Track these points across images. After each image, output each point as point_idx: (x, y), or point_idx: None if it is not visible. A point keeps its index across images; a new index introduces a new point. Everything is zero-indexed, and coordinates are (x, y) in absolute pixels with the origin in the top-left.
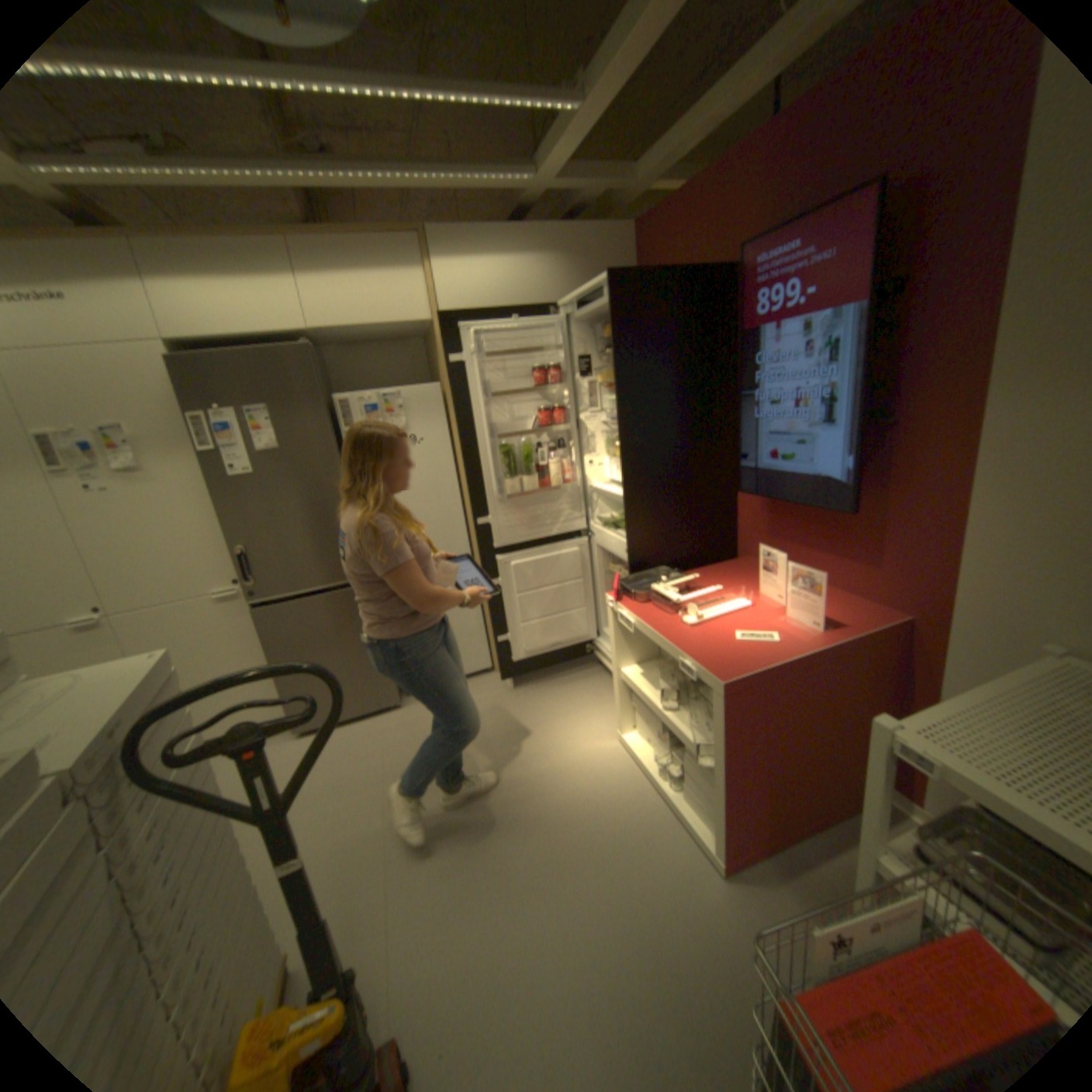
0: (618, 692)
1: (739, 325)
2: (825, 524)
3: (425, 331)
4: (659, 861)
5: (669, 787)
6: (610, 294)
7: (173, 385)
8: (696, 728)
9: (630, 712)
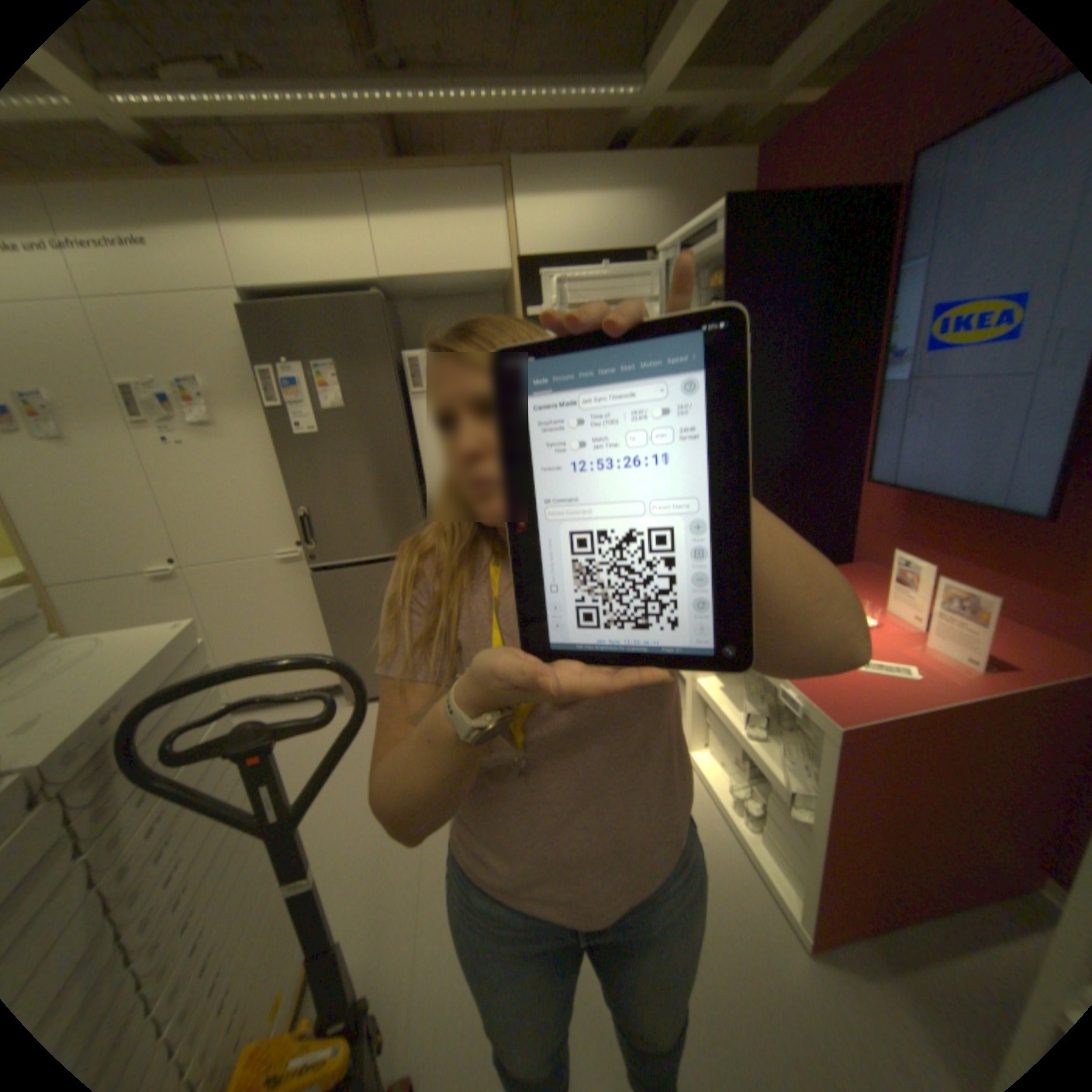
0: (690, 704)
1: (892, 267)
2: (991, 529)
3: (504, 283)
4: (727, 913)
5: (745, 826)
6: (727, 225)
7: (244, 336)
8: (790, 767)
9: (703, 729)
